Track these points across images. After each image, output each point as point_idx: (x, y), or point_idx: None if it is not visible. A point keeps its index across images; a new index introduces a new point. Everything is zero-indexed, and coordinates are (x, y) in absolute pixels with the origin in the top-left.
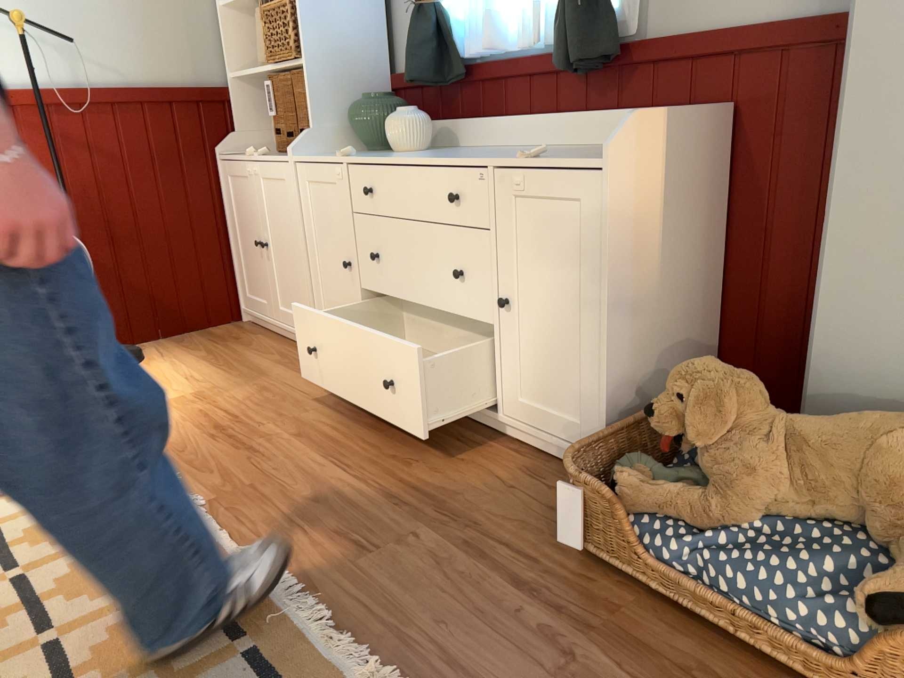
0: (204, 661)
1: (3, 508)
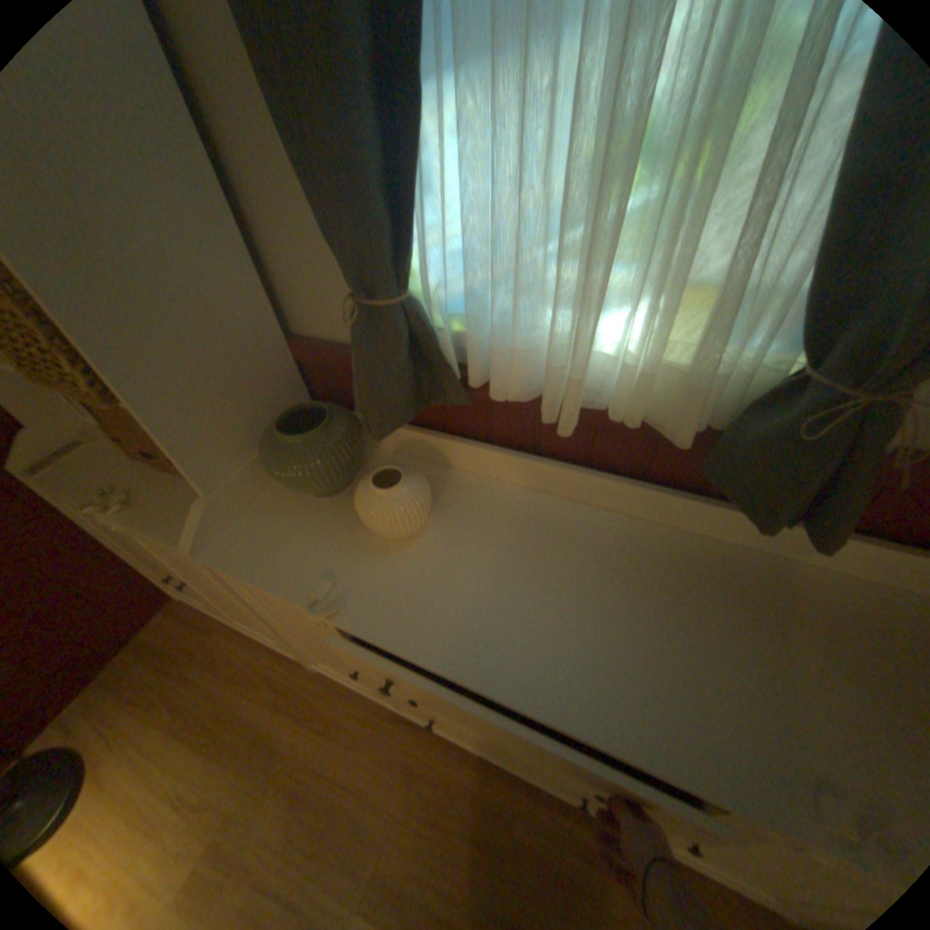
0: None
1: None
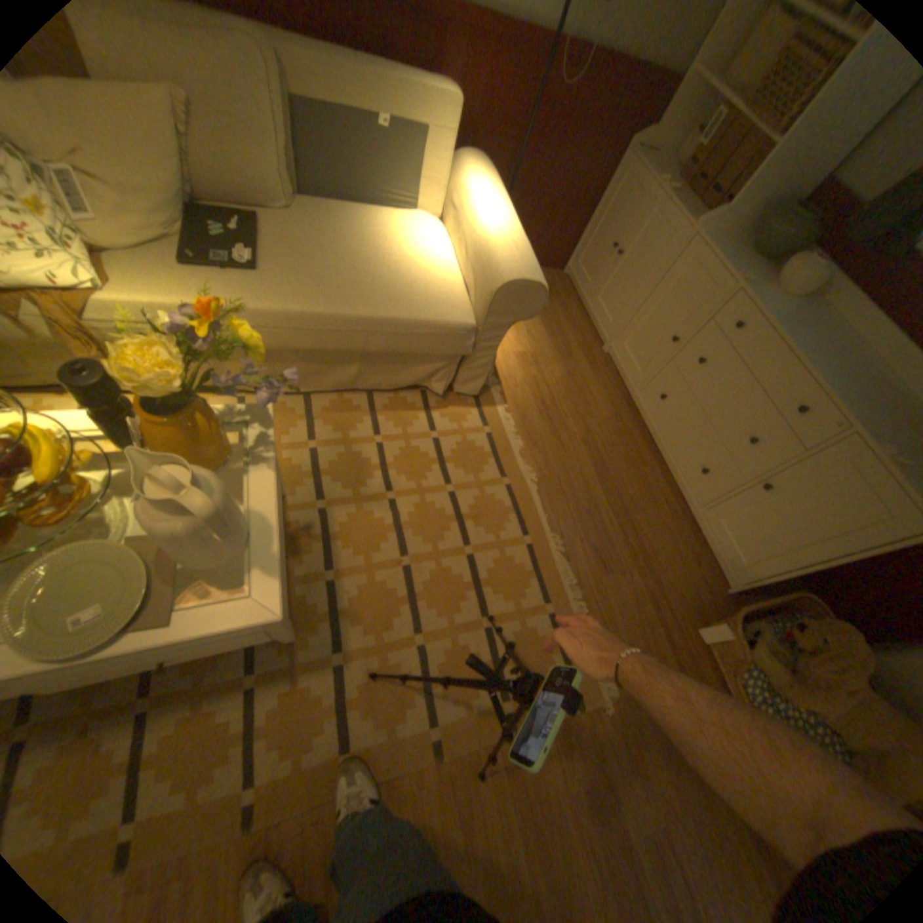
0: (533, 610)
1: (437, 422)
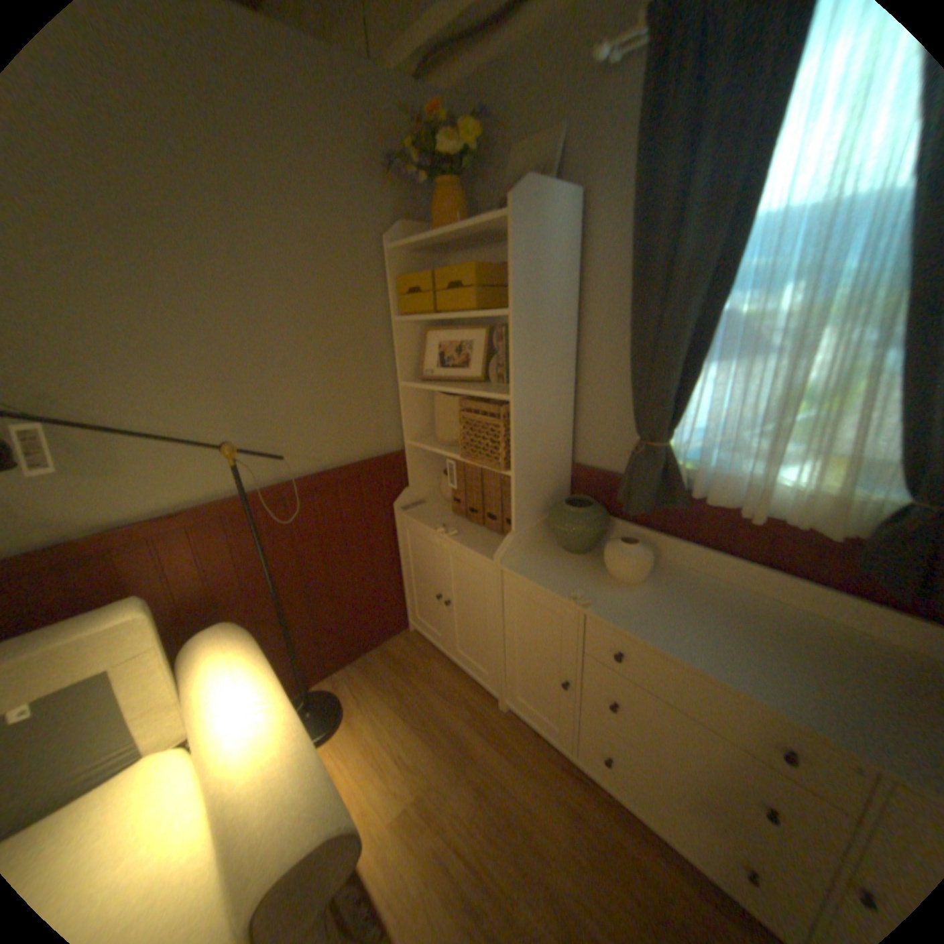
0: None
1: None
